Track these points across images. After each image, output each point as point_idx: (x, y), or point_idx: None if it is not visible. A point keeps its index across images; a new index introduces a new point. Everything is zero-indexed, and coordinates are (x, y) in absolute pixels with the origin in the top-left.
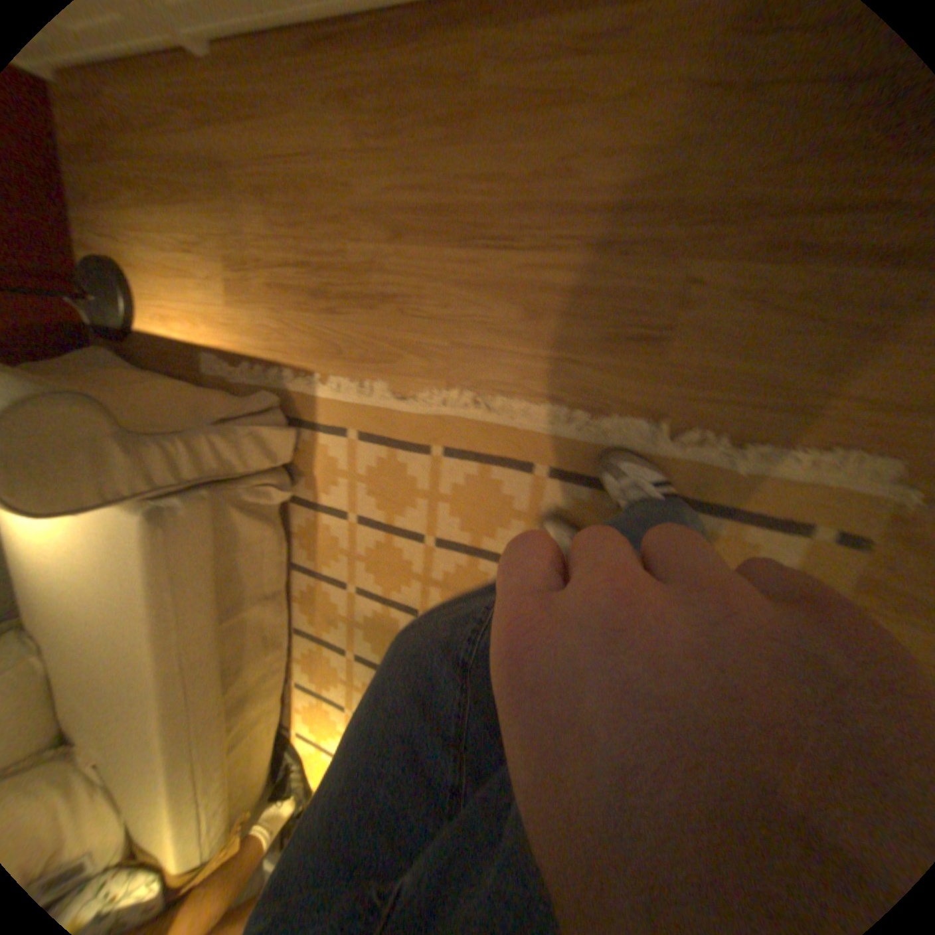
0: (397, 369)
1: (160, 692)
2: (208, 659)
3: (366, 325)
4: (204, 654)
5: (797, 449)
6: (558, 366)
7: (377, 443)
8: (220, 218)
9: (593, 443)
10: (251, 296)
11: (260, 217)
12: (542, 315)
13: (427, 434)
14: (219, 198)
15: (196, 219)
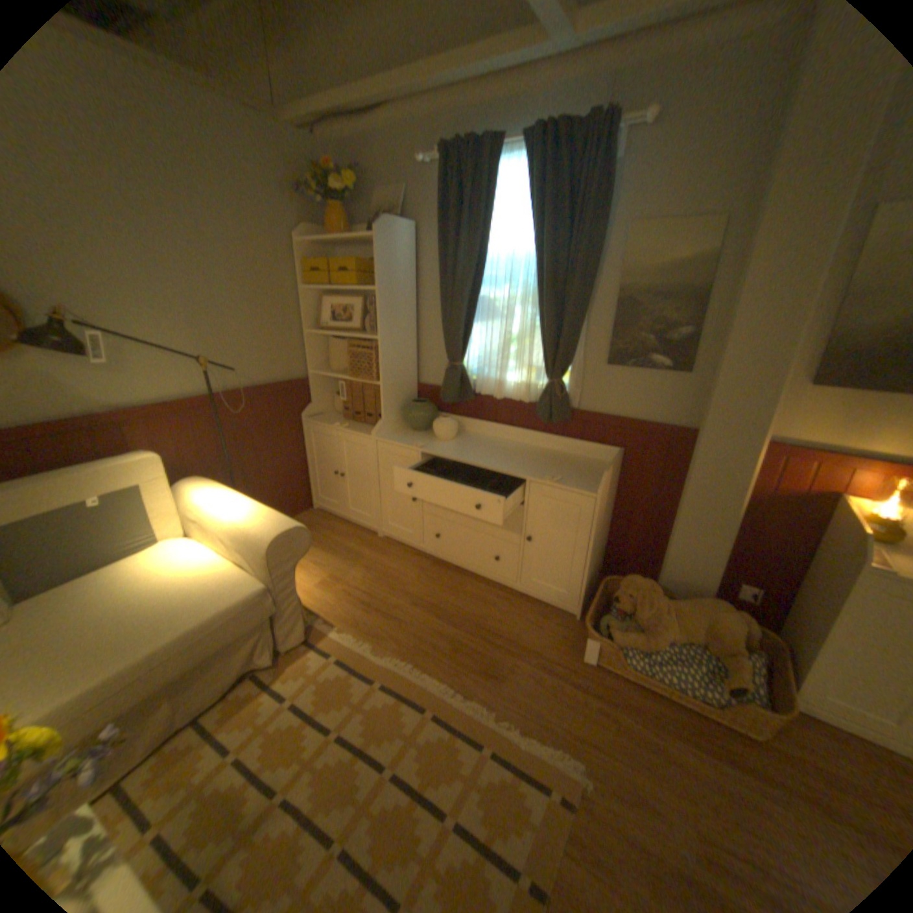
0: (379, 645)
1: (130, 669)
2: (149, 690)
3: (377, 623)
4: (156, 683)
5: (545, 747)
6: (455, 674)
7: (342, 670)
8: (341, 566)
9: (458, 712)
10: (329, 590)
11: (359, 574)
12: (457, 653)
13: (375, 677)
14: (347, 562)
15: (330, 561)
